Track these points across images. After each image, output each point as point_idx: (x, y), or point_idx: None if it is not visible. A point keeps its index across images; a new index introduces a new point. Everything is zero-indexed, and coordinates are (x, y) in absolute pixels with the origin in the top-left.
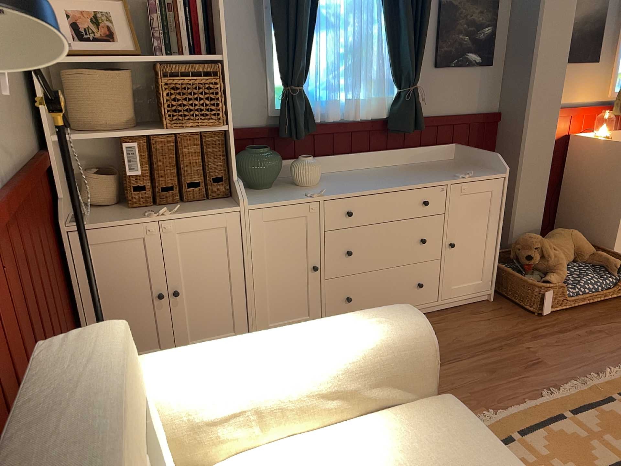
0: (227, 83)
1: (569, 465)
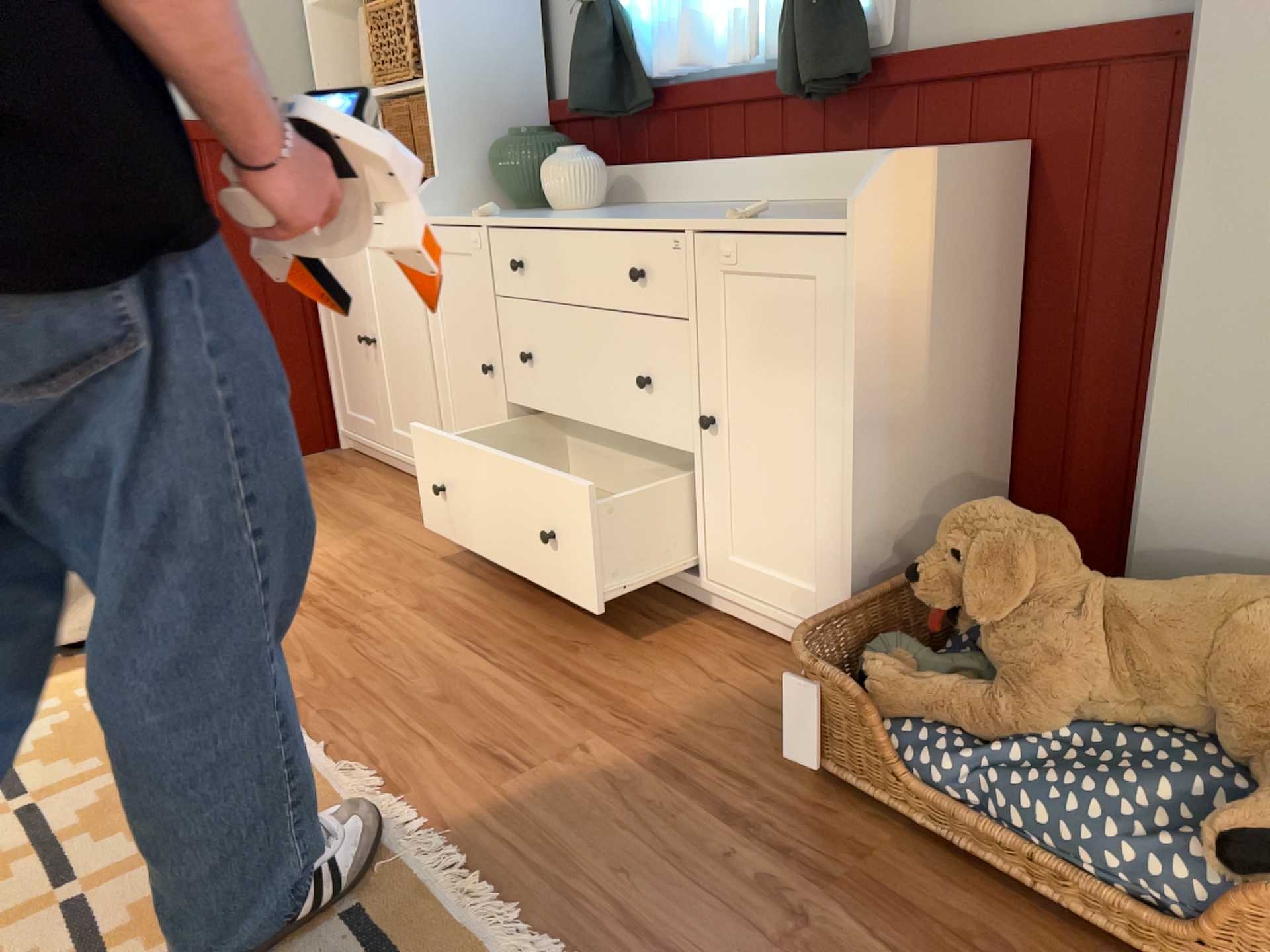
0: (420, 7)
1: (97, 798)
